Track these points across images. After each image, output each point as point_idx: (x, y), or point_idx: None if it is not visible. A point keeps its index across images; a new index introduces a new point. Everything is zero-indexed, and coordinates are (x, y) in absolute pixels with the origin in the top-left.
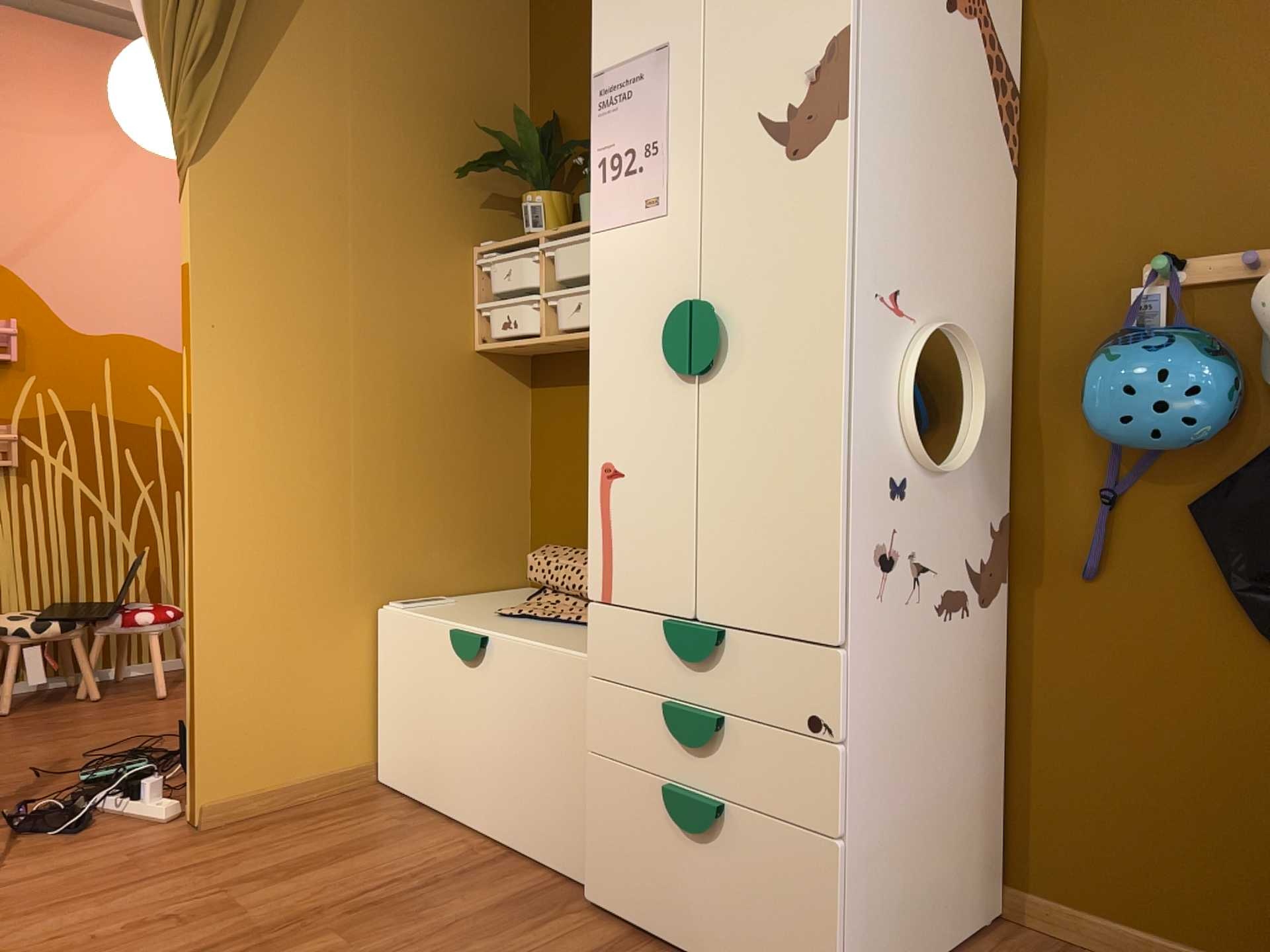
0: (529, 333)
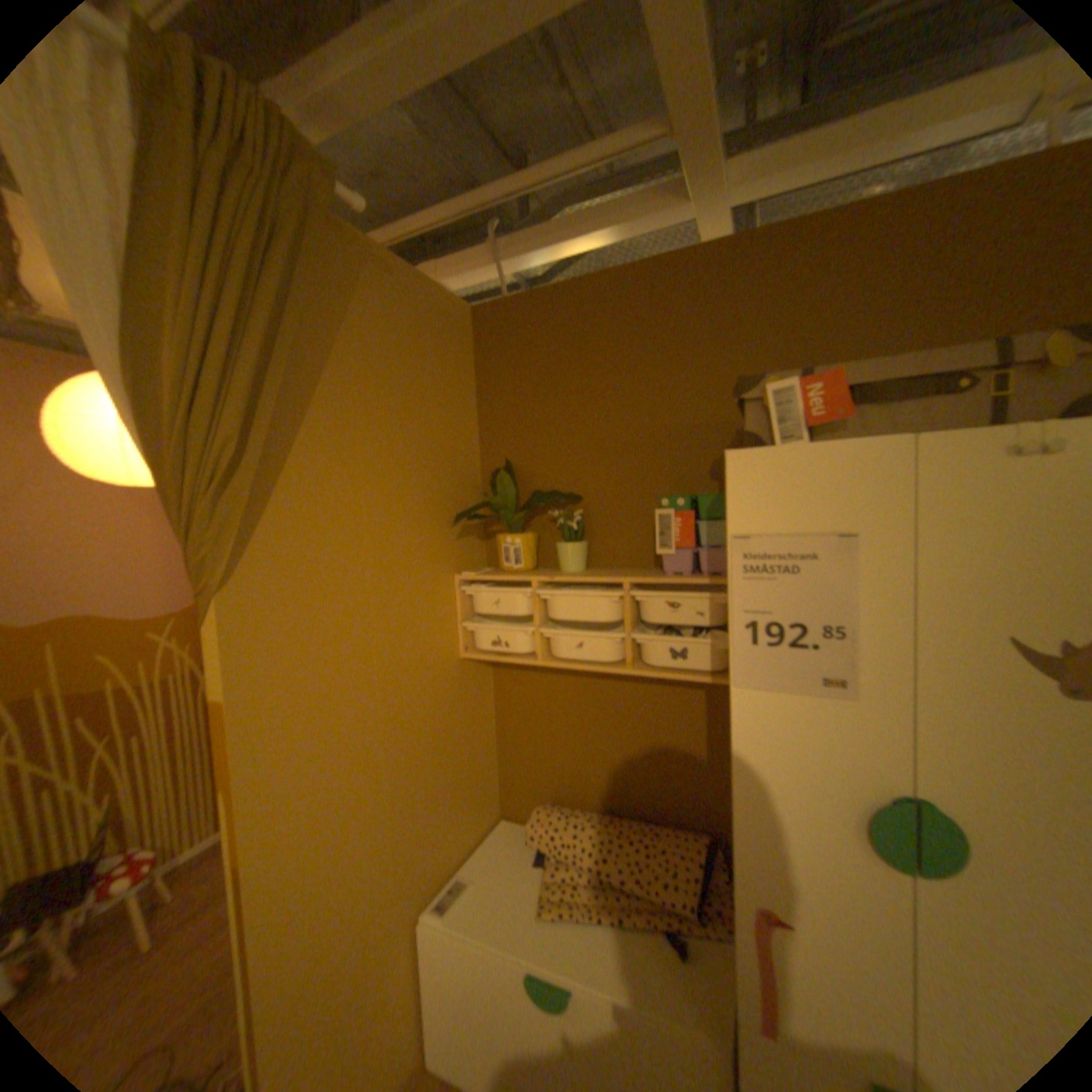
0: (520, 652)
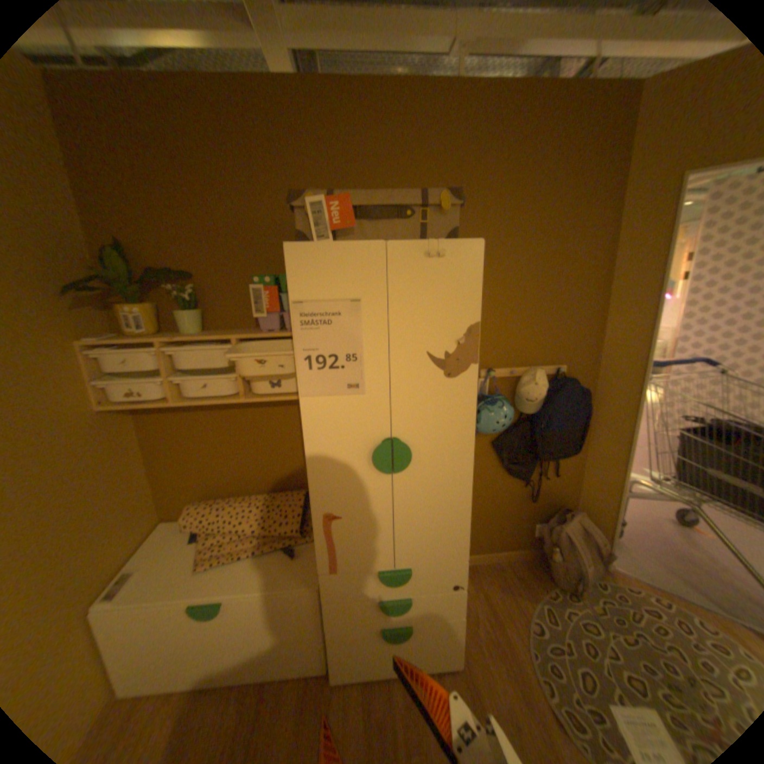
0: (152, 400)
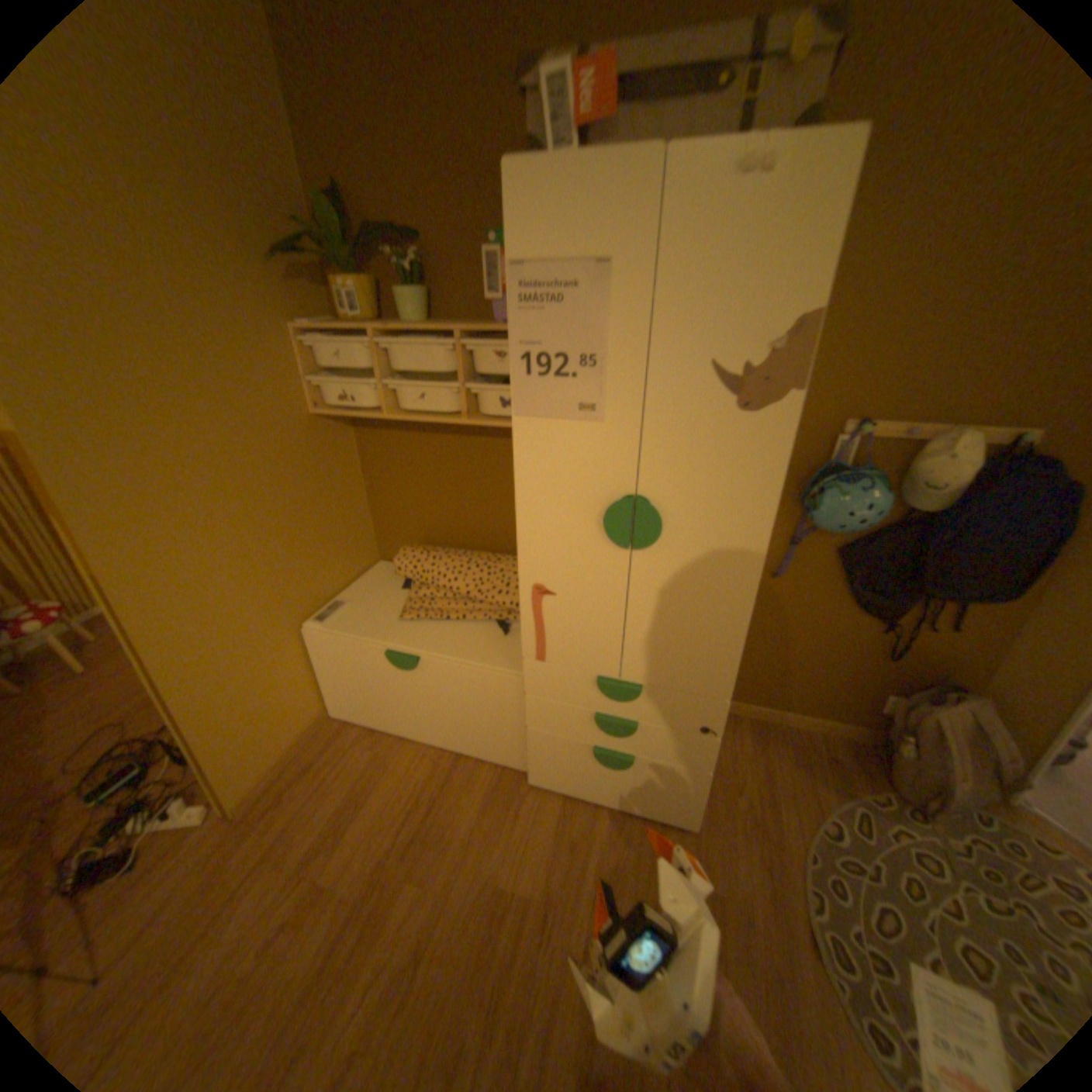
0: (366, 407)
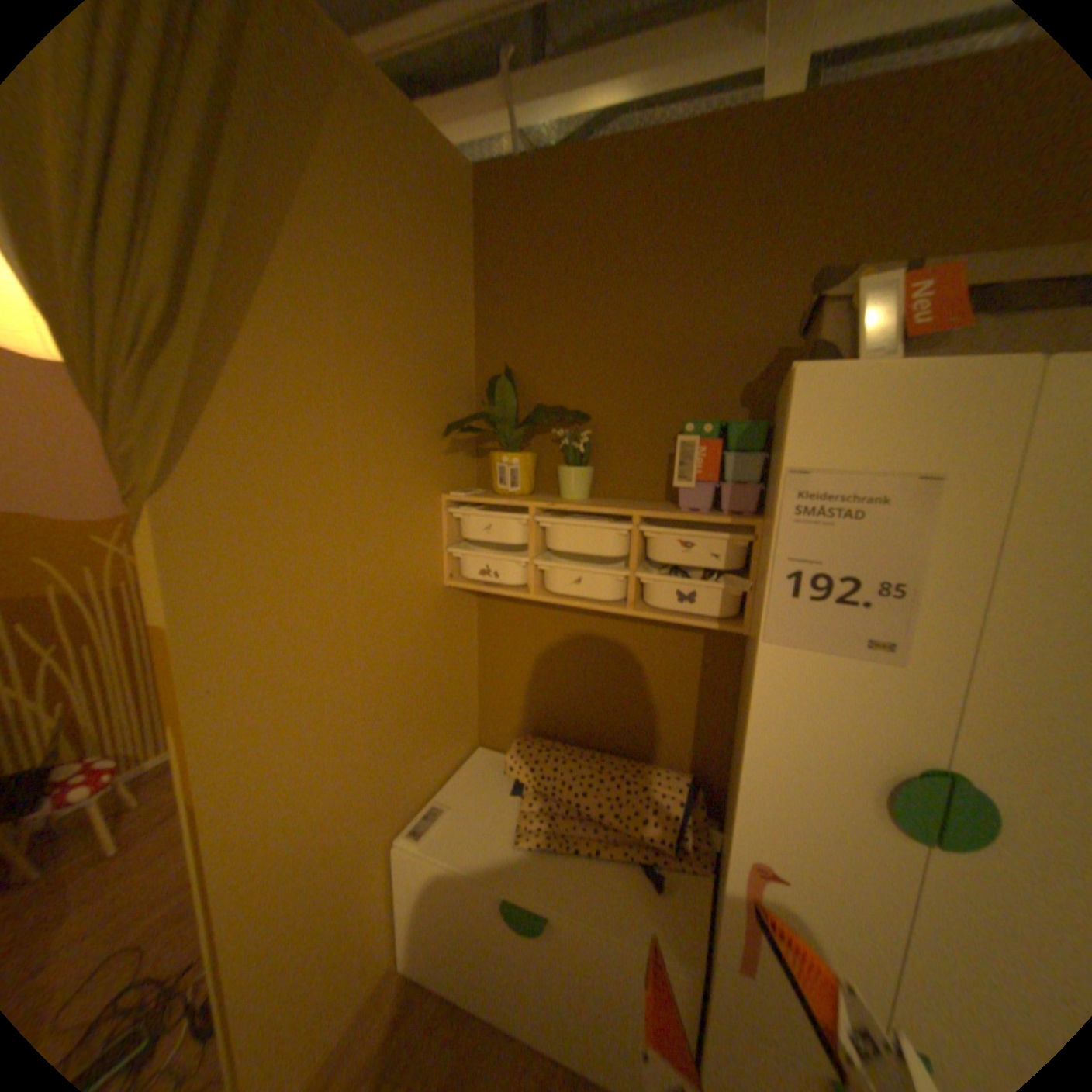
0: (511, 583)
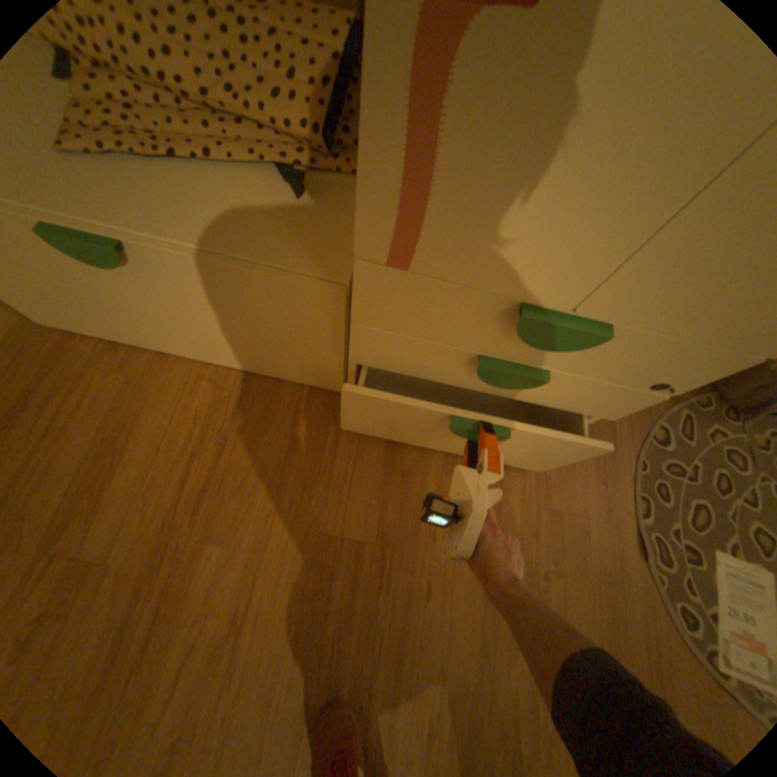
0: None
